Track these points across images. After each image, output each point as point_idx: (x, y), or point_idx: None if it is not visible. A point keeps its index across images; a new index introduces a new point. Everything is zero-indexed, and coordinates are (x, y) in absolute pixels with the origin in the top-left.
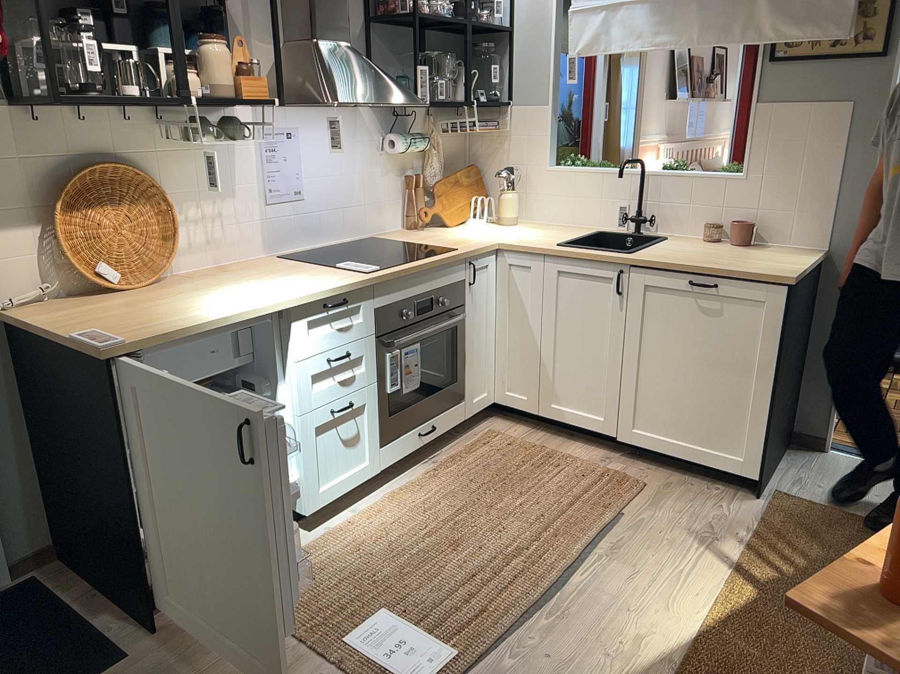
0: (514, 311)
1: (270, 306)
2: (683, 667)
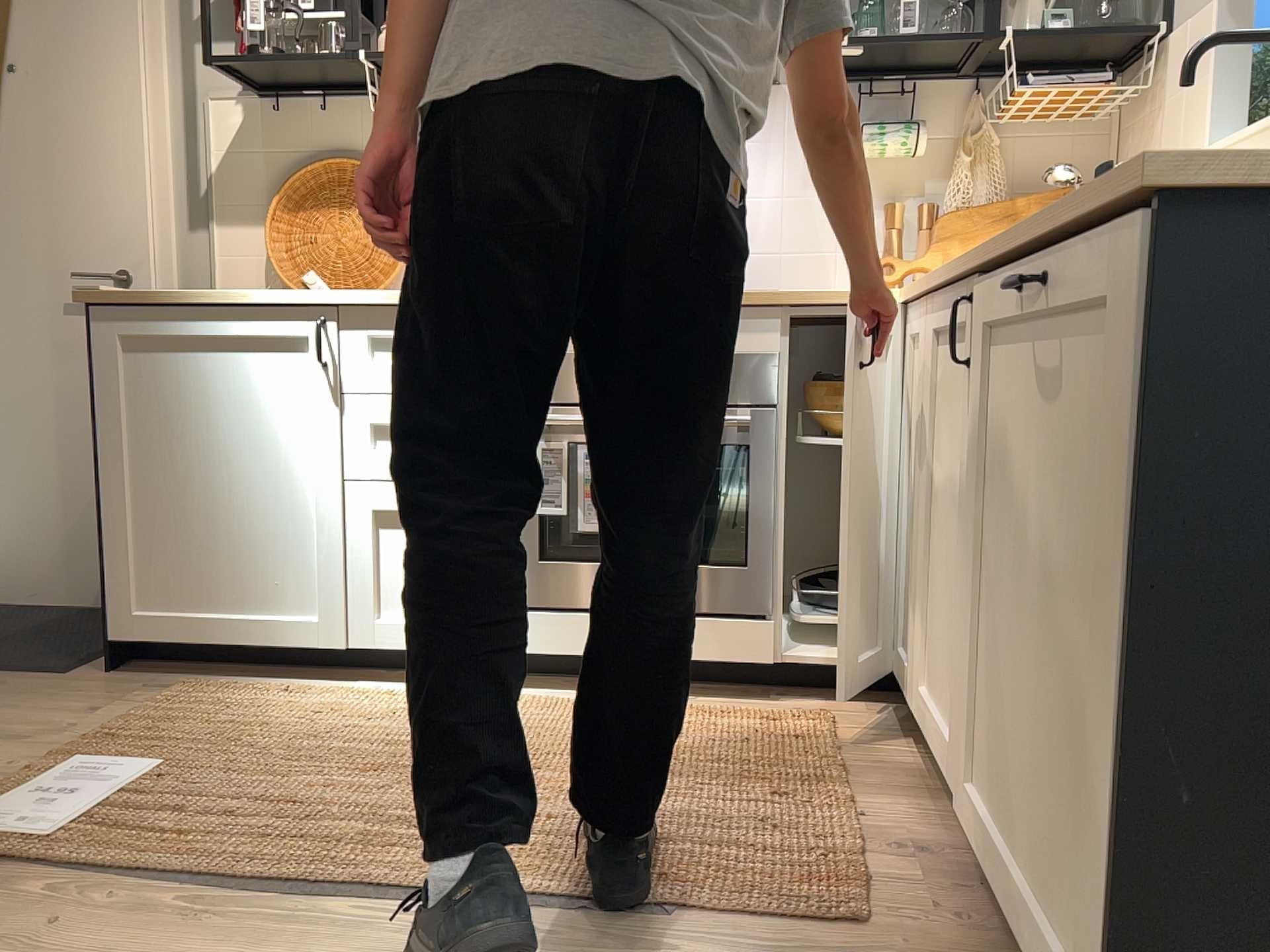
0: (915, 452)
1: (296, 293)
2: None
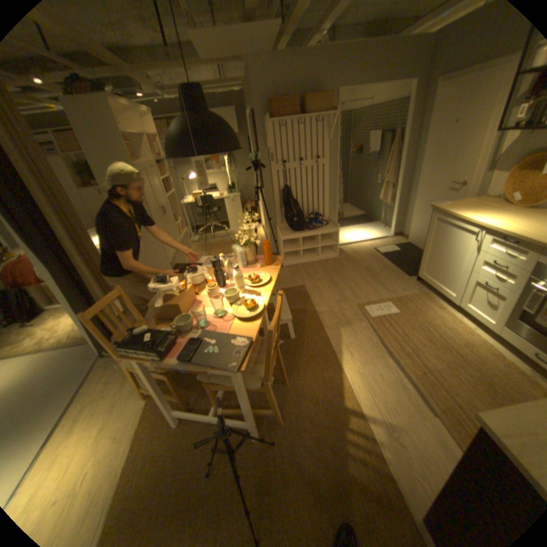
0: None
1: (477, 220)
2: (335, 353)
